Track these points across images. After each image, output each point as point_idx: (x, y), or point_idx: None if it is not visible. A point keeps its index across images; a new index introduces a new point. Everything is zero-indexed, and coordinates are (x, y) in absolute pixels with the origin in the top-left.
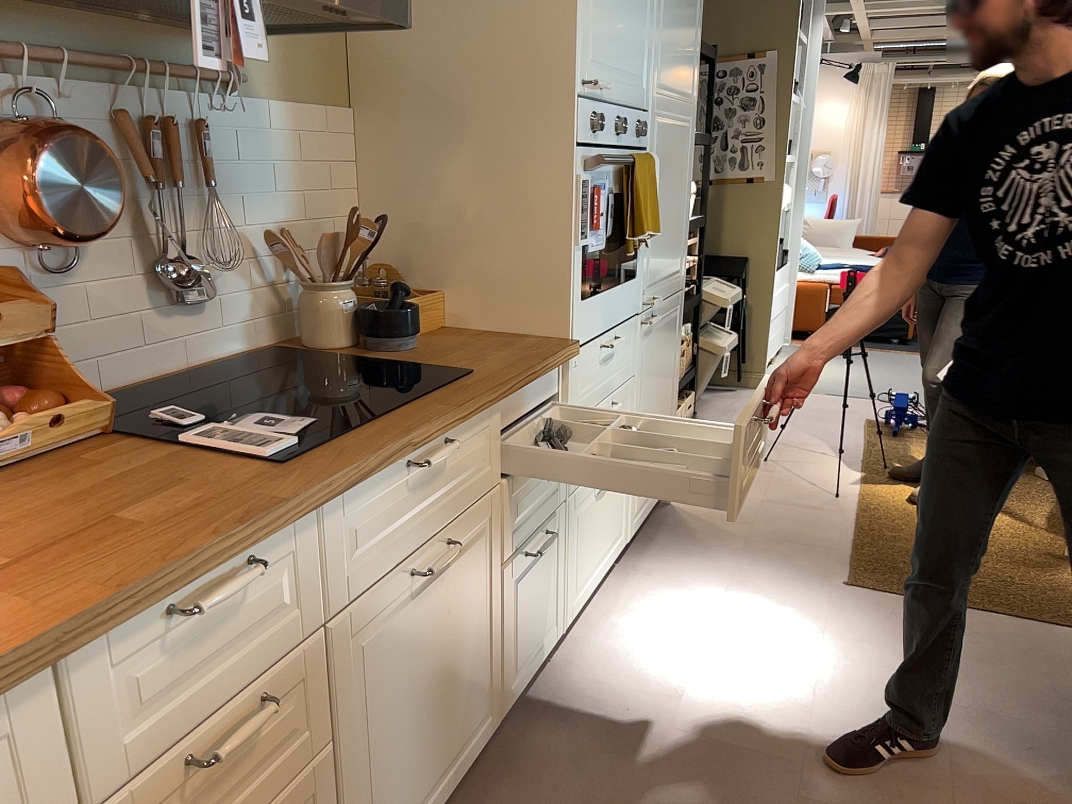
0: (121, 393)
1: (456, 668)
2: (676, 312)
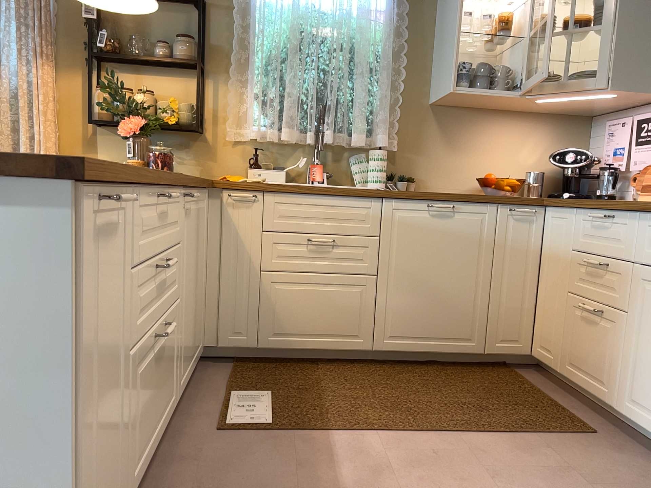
0: None
1: None
2: None
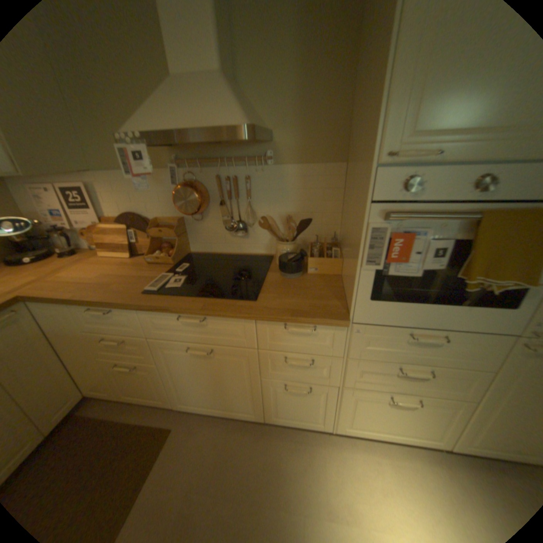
0: (217, 254)
1: (226, 388)
2: None
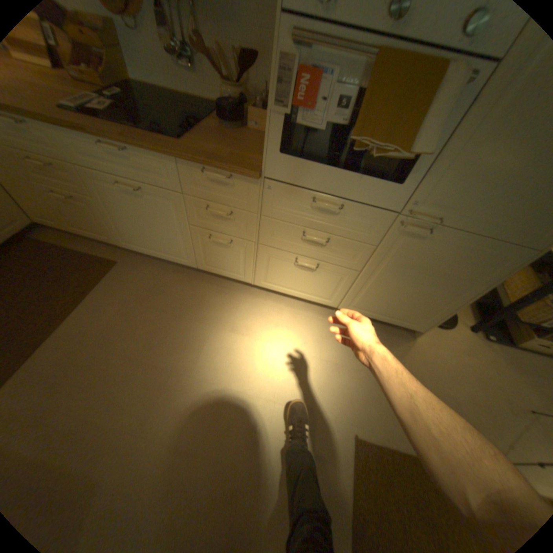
0: (161, 90)
1: (160, 231)
2: (499, 255)
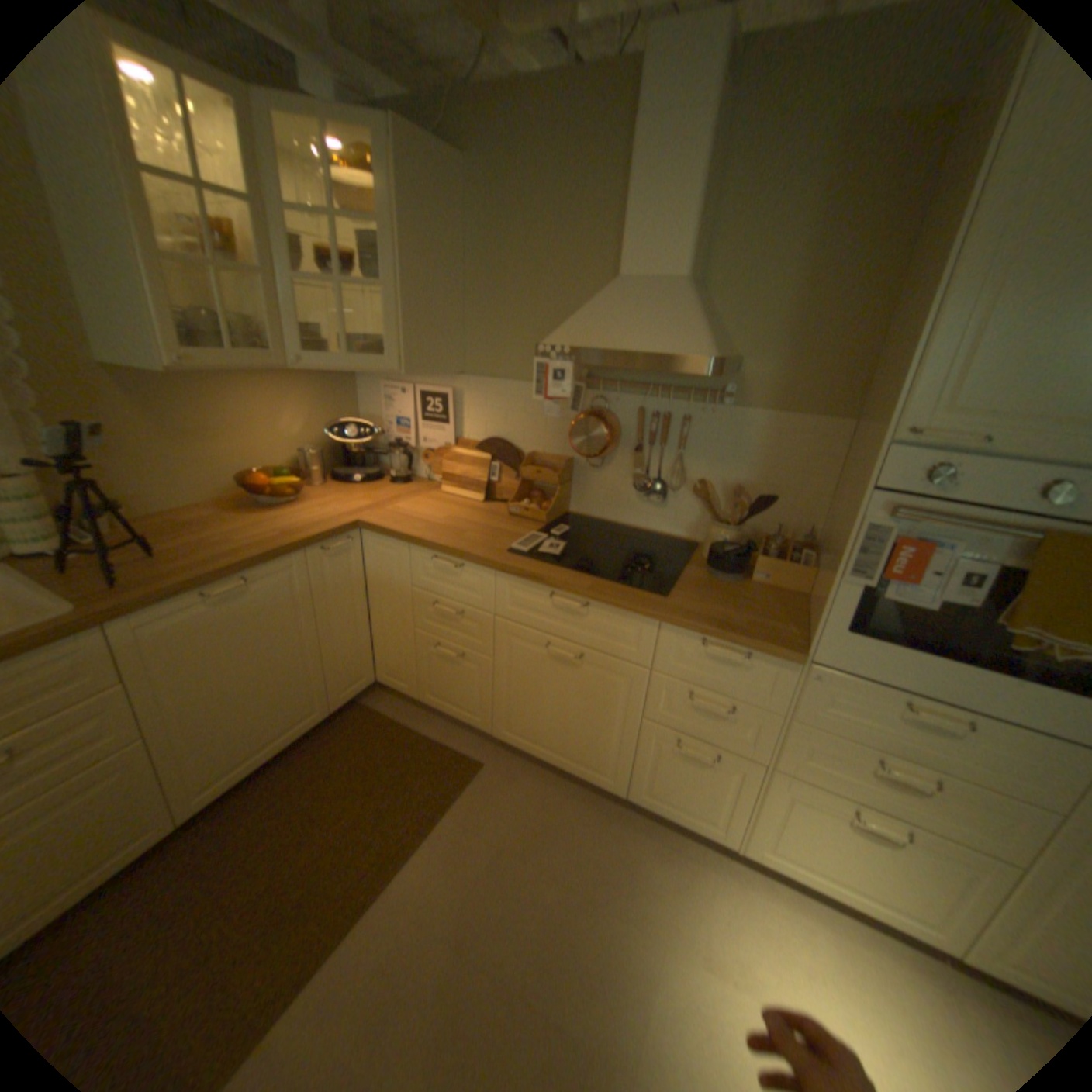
0: (609, 524)
1: (583, 723)
2: None
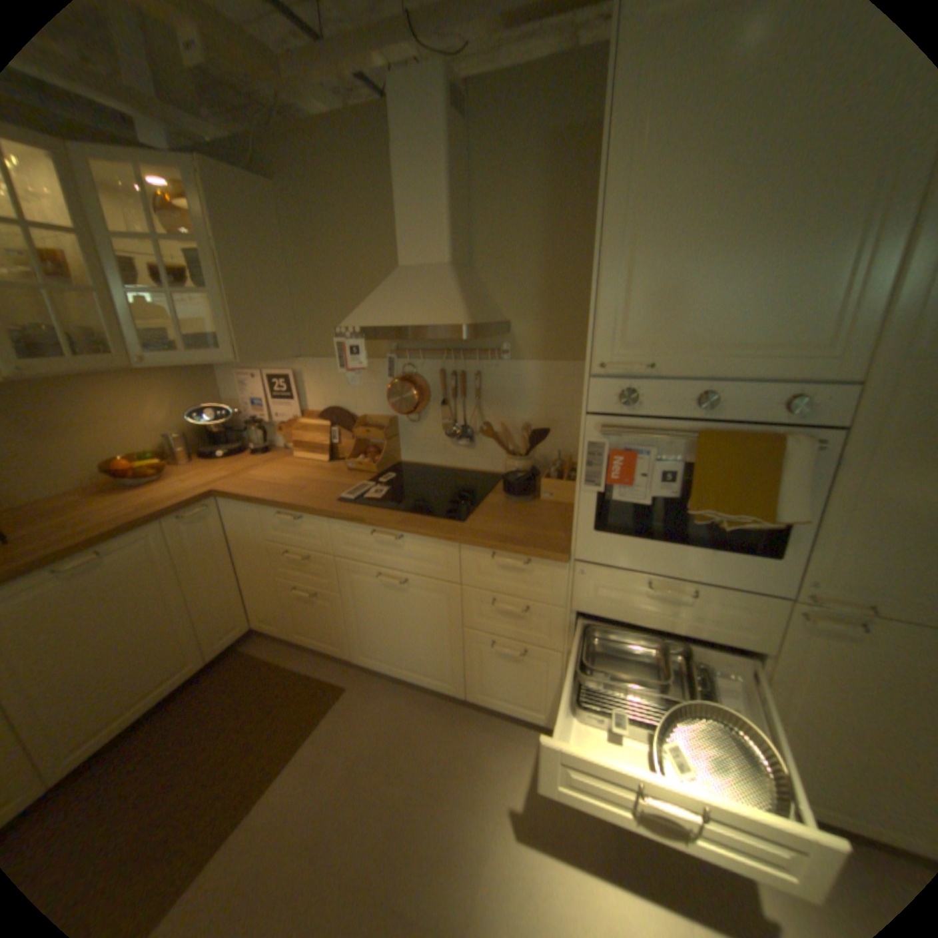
0: (434, 467)
1: (420, 638)
2: None
